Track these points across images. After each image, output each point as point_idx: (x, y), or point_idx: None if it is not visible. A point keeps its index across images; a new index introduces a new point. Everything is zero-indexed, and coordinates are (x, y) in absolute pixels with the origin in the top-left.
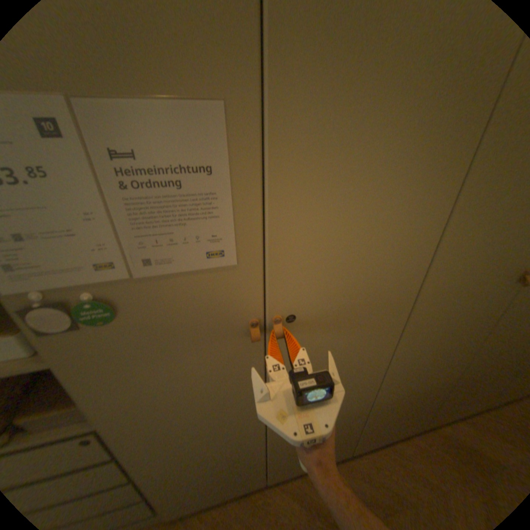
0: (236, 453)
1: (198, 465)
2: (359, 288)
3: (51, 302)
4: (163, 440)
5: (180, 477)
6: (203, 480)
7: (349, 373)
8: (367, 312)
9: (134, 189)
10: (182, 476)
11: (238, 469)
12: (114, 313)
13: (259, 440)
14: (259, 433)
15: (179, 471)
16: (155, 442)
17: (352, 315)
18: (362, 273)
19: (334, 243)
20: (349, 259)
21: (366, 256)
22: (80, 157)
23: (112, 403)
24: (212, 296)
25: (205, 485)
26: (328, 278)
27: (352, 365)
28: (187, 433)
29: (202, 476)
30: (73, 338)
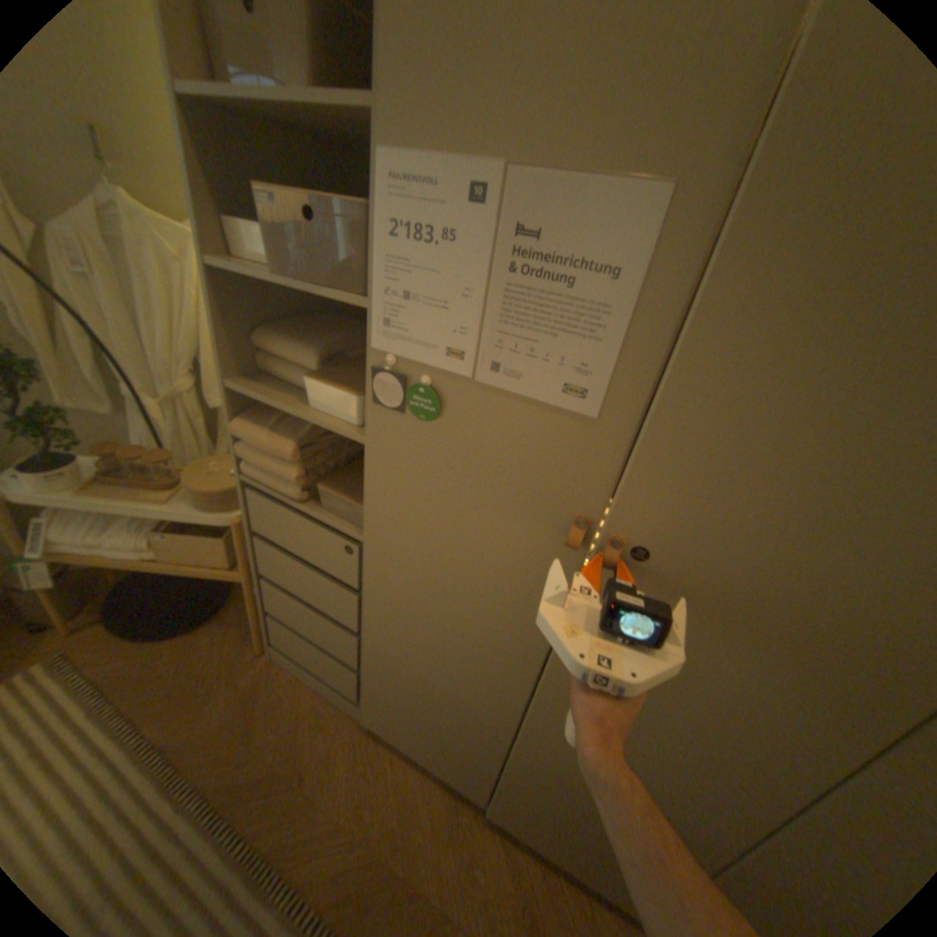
0: (473, 709)
1: (425, 680)
2: (803, 574)
3: (399, 372)
4: (409, 608)
5: (401, 677)
6: (421, 710)
7: (713, 739)
8: (803, 637)
9: (522, 274)
10: (404, 678)
11: (465, 738)
12: (440, 412)
13: (511, 720)
14: (515, 709)
15: (405, 668)
16: (402, 603)
17: (766, 621)
18: (824, 547)
19: (779, 458)
20: (802, 503)
21: (847, 518)
22: (490, 227)
23: (390, 519)
24: (545, 448)
25: (419, 719)
26: (742, 518)
27: (725, 725)
28: (435, 621)
29: (422, 700)
30: (396, 420)
